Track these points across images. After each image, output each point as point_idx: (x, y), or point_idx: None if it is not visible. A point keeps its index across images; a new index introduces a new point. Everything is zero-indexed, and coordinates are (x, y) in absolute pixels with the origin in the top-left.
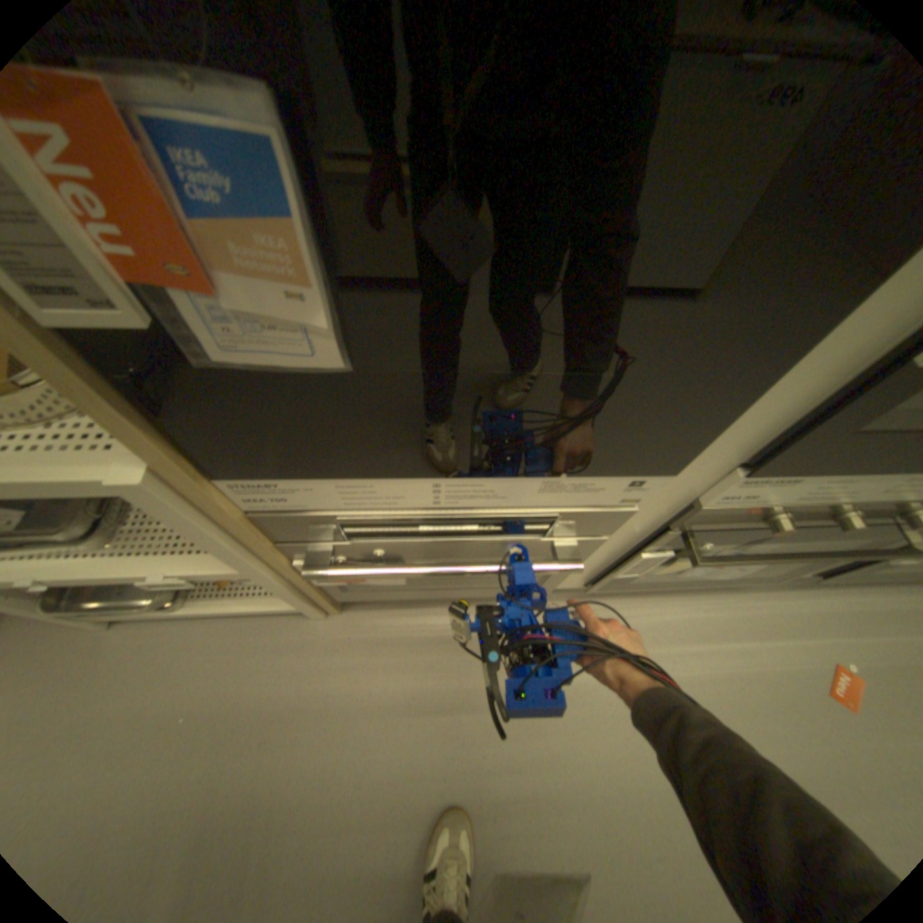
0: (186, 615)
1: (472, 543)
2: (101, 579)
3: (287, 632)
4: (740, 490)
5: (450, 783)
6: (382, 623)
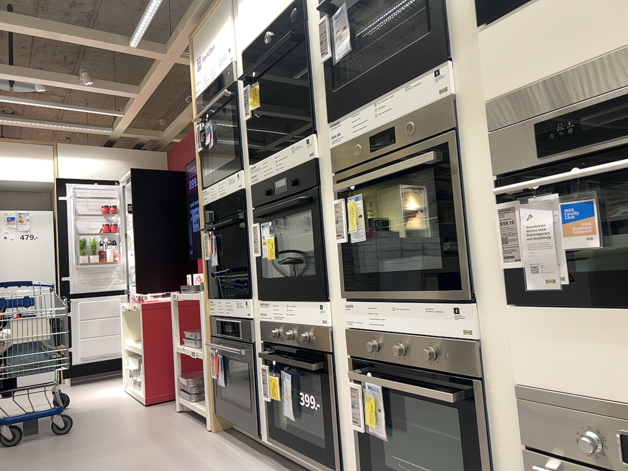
0: (190, 406)
1: (232, 344)
2: (189, 351)
3: (197, 429)
4: (260, 309)
5: (159, 468)
6: (216, 439)
